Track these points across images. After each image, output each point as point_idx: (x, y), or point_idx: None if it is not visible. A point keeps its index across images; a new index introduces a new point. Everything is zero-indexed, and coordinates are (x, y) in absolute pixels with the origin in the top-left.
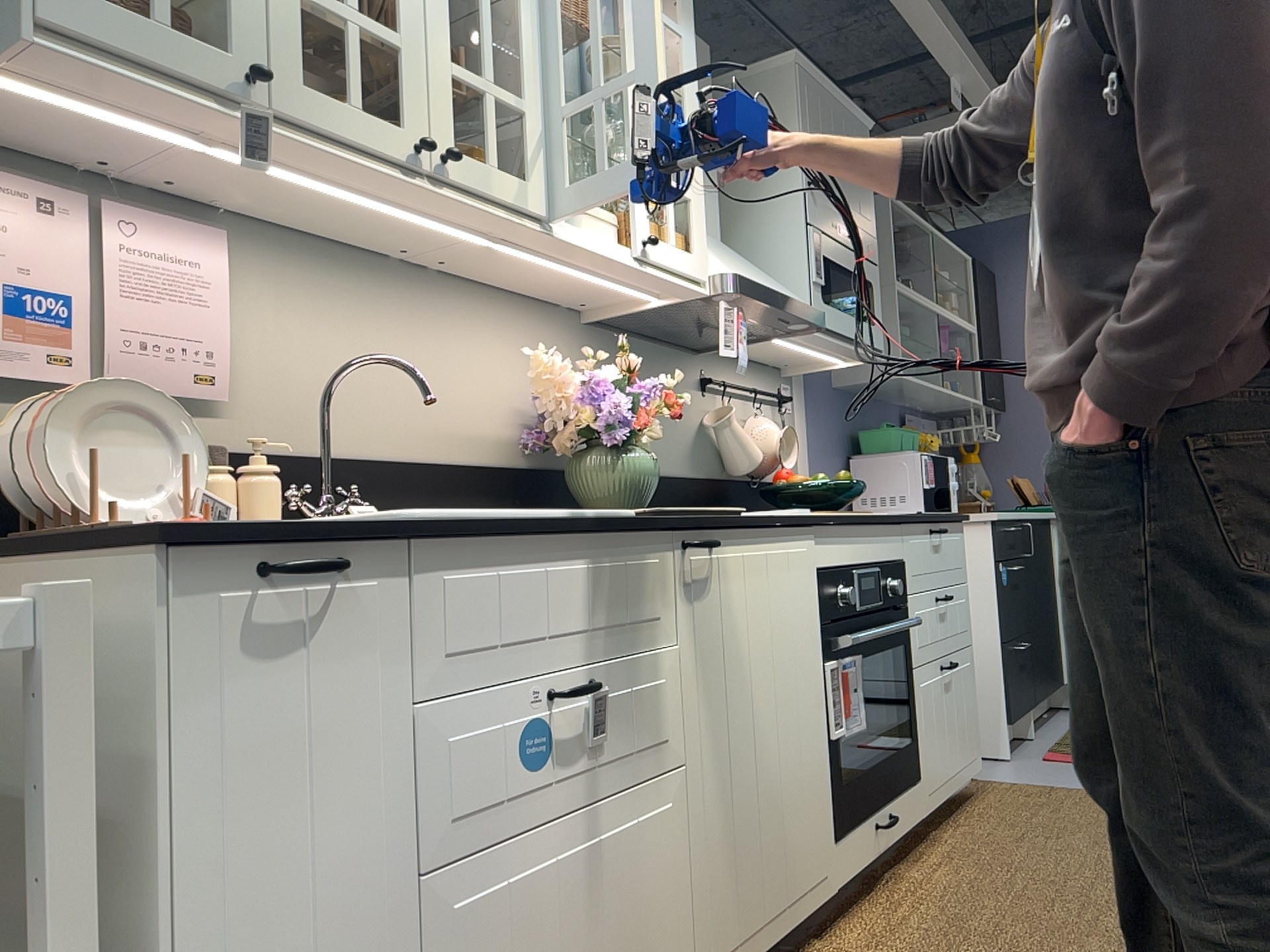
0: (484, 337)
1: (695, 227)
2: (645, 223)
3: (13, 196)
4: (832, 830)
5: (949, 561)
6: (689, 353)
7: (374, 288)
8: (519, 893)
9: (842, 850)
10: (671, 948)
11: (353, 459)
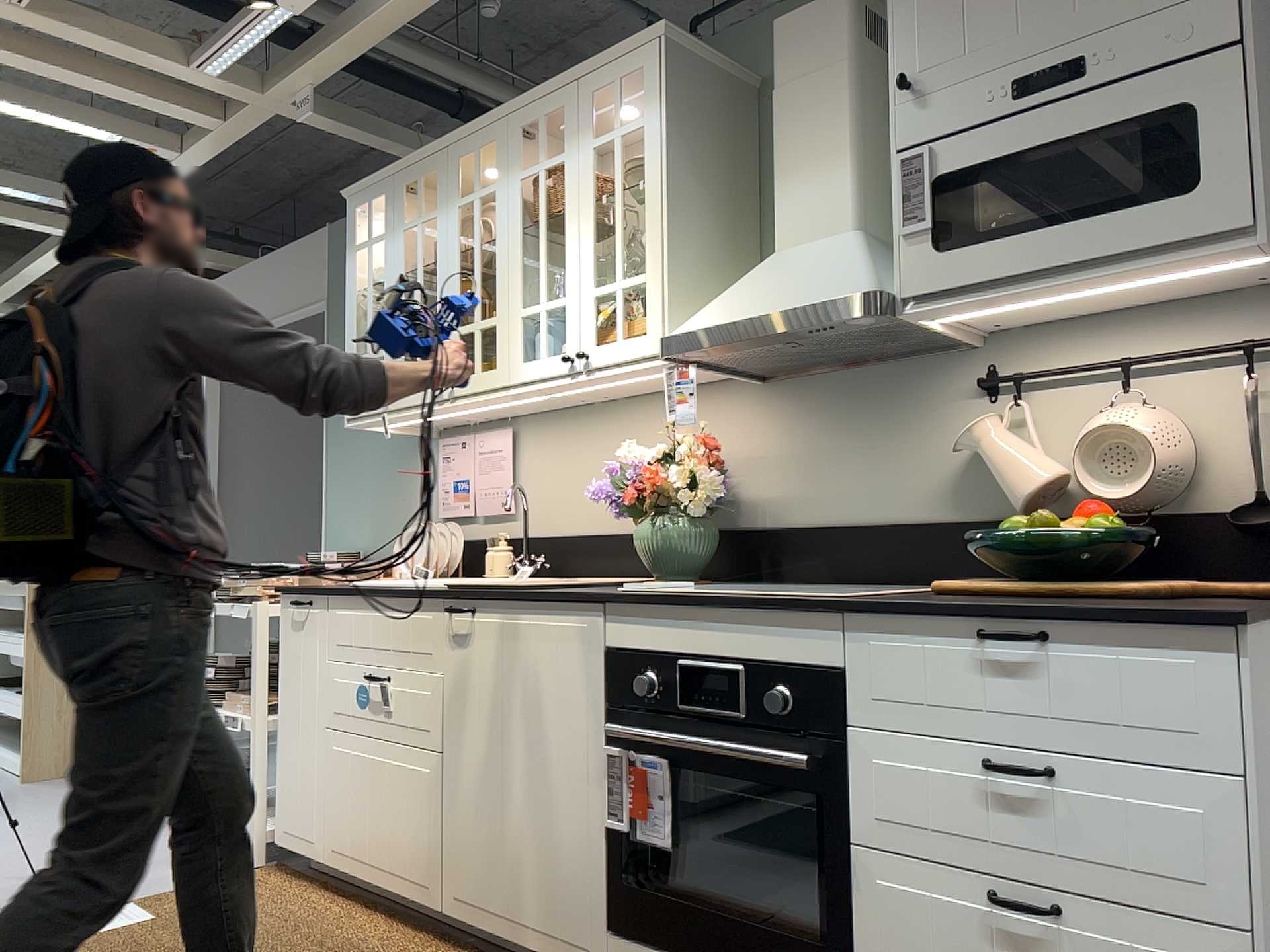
0: (657, 431)
1: (648, 305)
2: (587, 339)
3: (454, 445)
4: (609, 919)
5: (1078, 701)
6: (948, 354)
7: (584, 426)
8: (354, 759)
9: (619, 949)
10: (424, 856)
11: (568, 536)
